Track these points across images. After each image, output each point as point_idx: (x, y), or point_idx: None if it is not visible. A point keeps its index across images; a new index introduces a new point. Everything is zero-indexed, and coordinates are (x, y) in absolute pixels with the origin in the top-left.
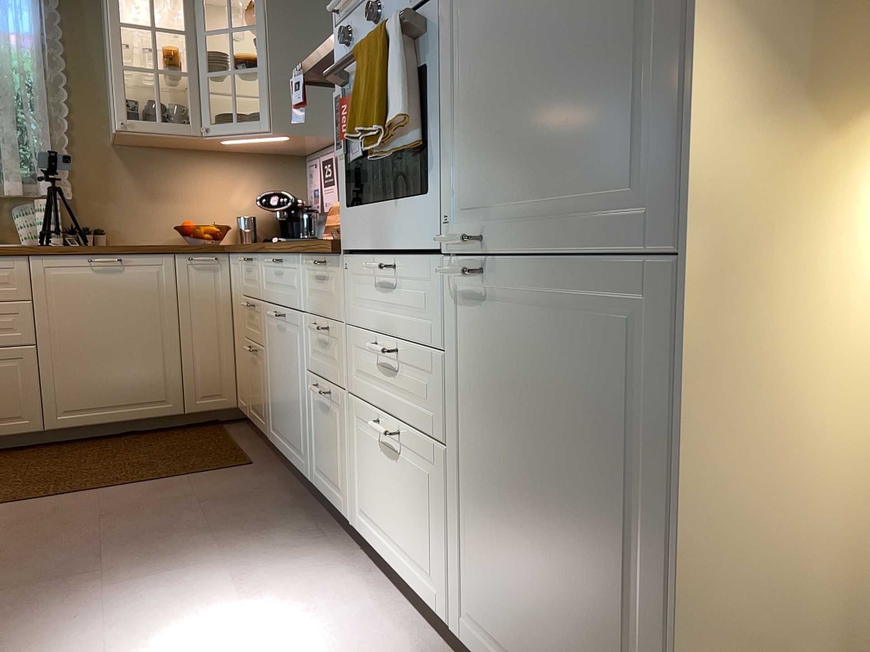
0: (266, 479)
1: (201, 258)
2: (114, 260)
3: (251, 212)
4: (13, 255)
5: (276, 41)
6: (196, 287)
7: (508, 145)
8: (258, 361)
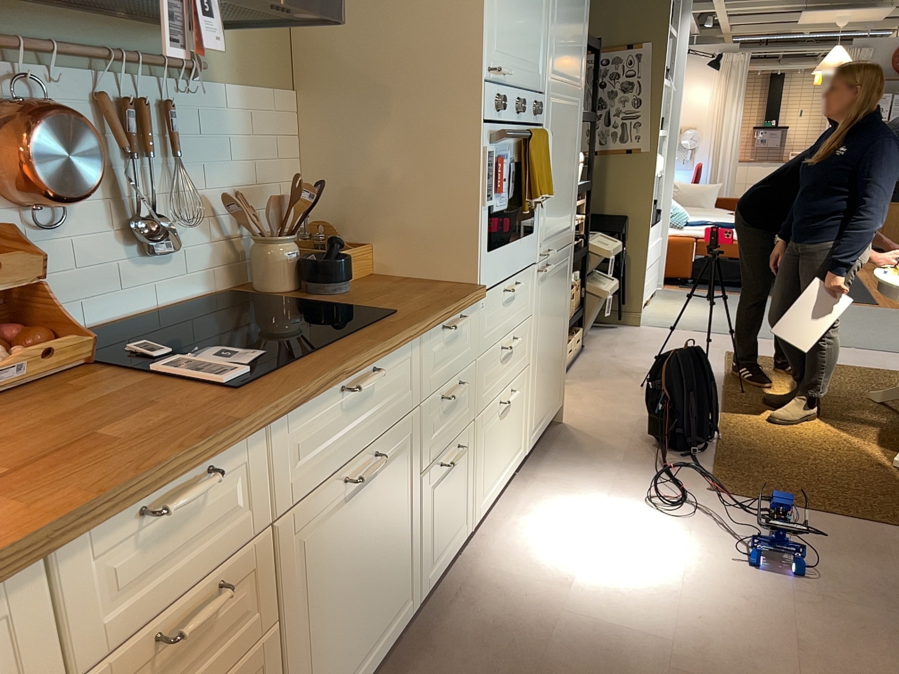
0: None
1: None
2: None
3: None
4: None
5: None
6: None
7: (553, 210)
8: None
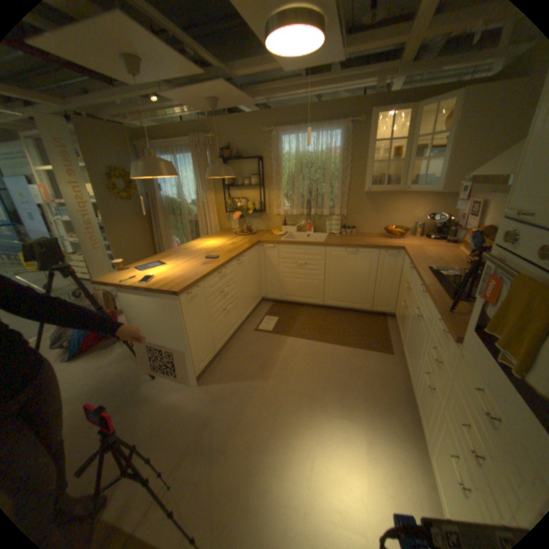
0: (397, 370)
1: (392, 253)
2: (354, 251)
3: (424, 219)
4: (320, 246)
5: (461, 138)
6: (387, 263)
7: None
8: (407, 313)
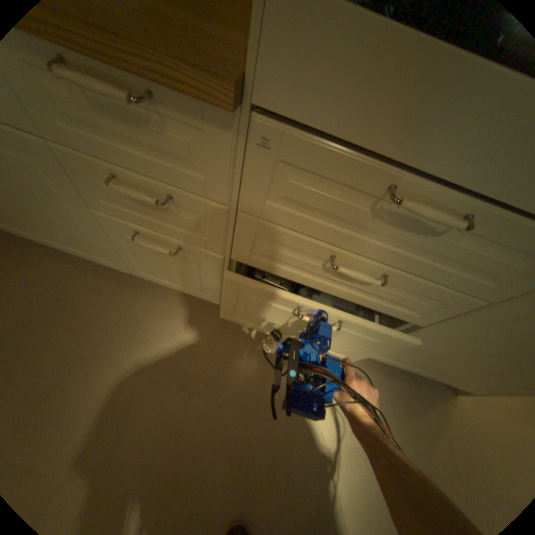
0: (40, 265)
1: None
2: None
3: None
4: None
5: None
6: None
7: None
8: None
